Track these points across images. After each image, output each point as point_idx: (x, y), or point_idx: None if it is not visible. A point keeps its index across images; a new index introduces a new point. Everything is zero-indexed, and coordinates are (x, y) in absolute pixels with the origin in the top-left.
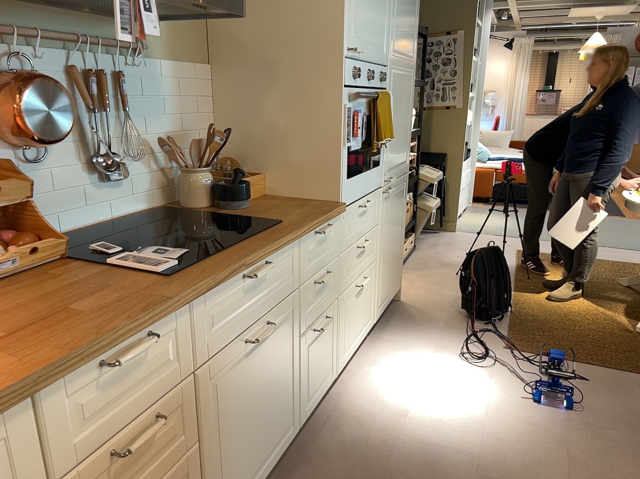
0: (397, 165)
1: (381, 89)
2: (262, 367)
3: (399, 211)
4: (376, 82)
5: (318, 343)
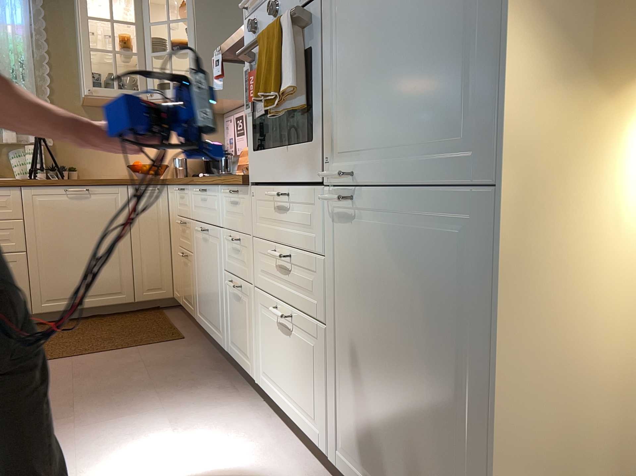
0: (404, 148)
1: (309, 2)
2: (207, 257)
3: (435, 303)
4: (294, 0)
5: (236, 304)
